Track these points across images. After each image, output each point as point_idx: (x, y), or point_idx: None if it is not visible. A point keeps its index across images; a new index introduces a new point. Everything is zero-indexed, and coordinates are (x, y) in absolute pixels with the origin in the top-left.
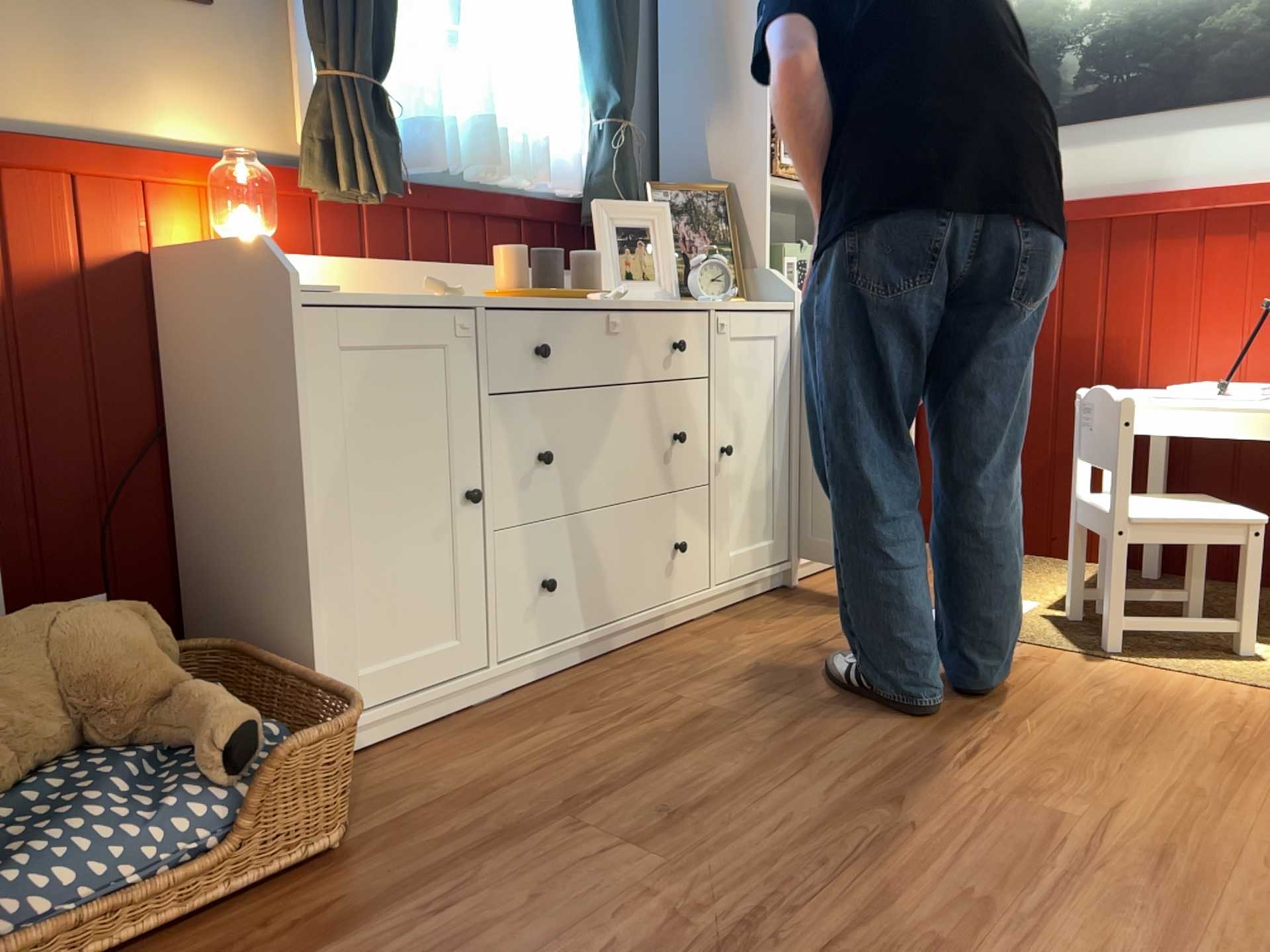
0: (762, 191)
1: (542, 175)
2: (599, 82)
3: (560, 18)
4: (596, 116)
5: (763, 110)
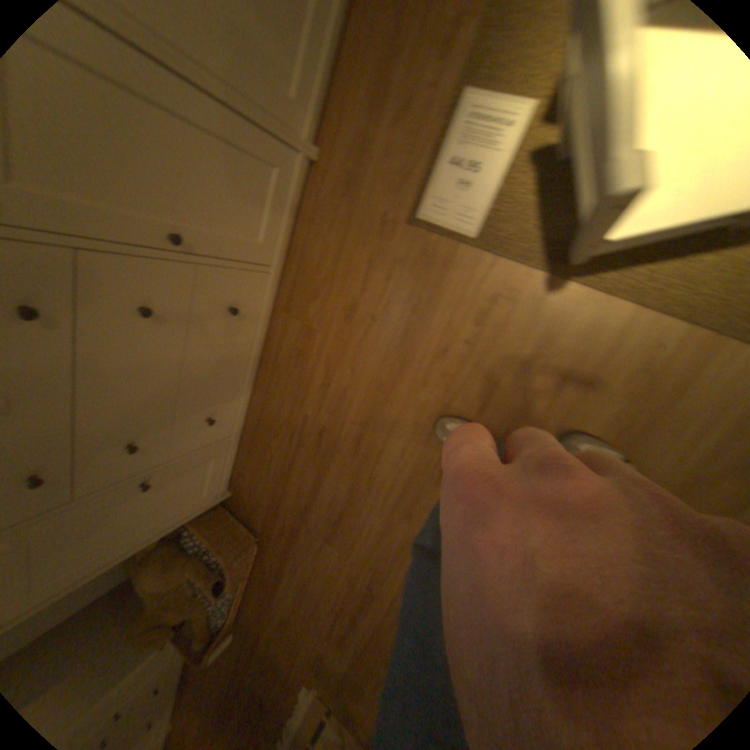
0: None
1: None
2: None
3: None
4: None
5: None
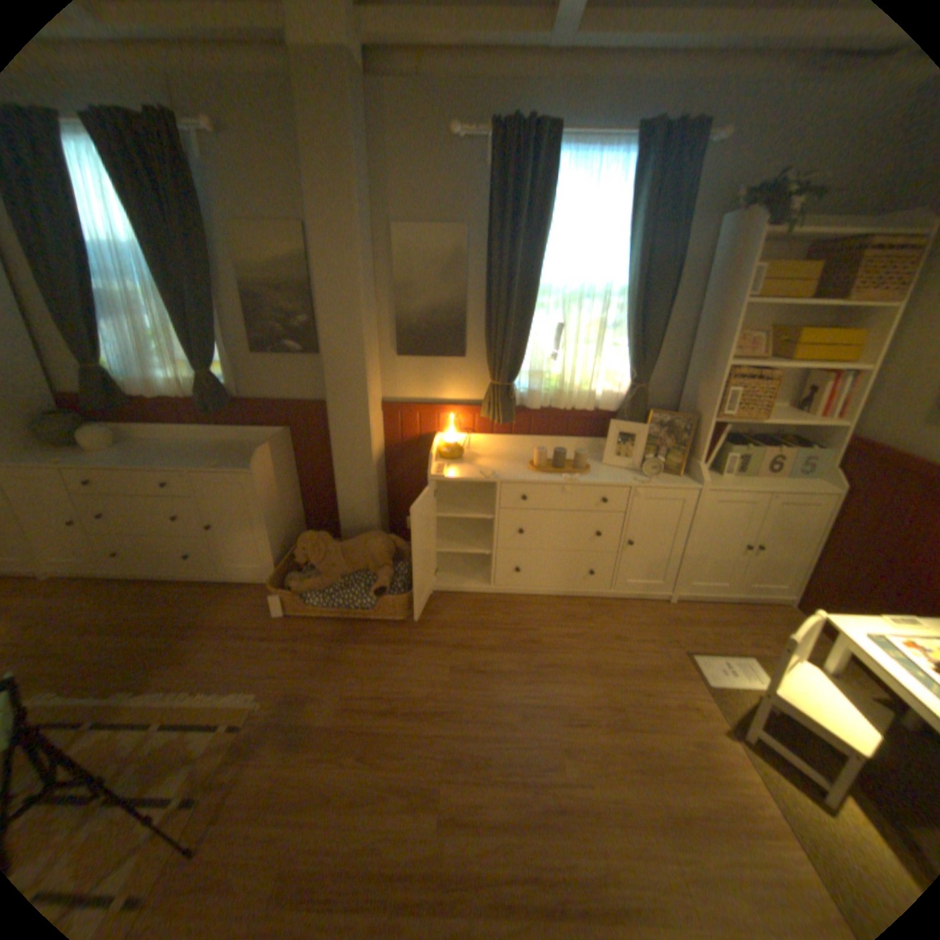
0: (709, 425)
1: (587, 408)
2: (630, 365)
3: (621, 334)
4: (630, 378)
5: (720, 385)
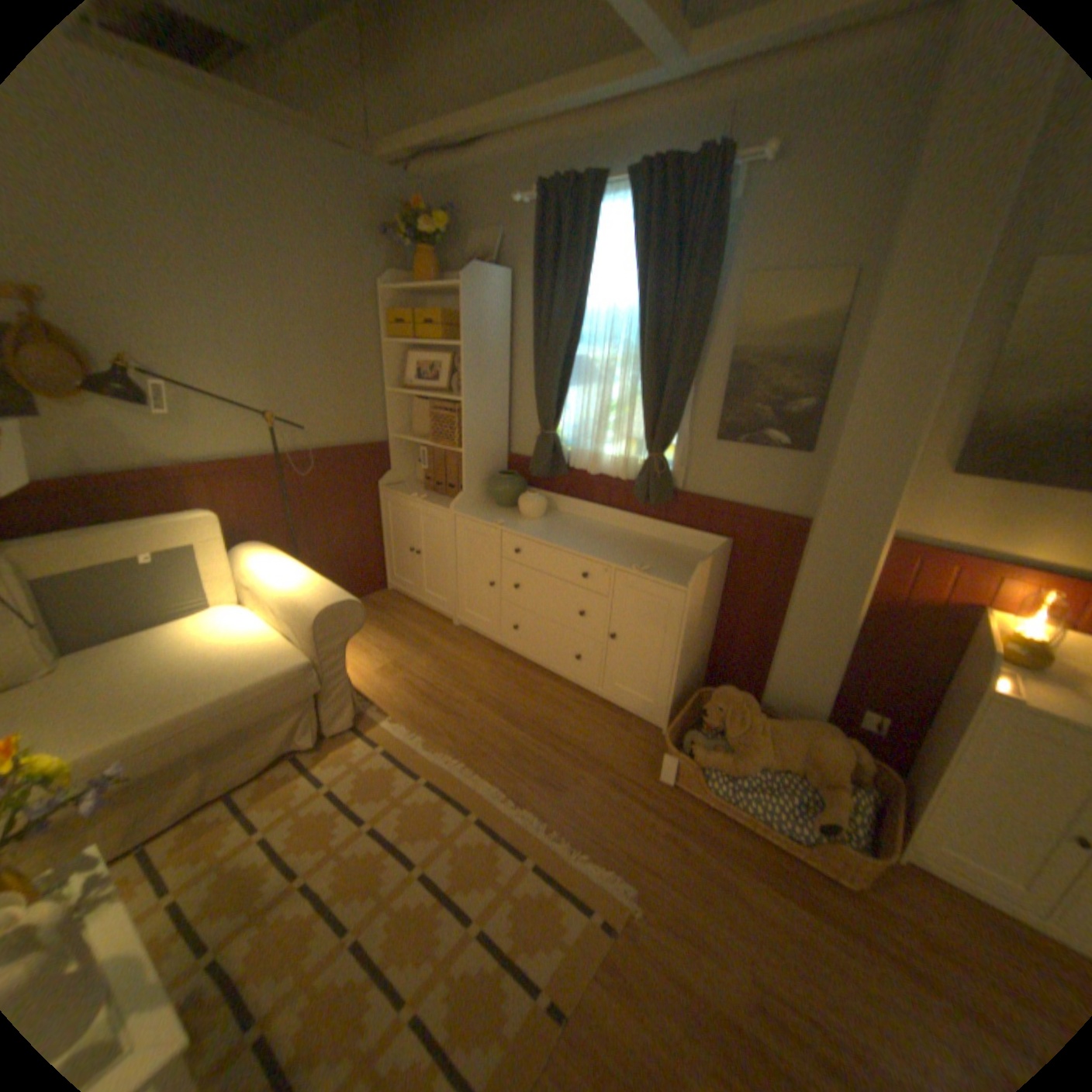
0: None
1: None
2: None
3: None
4: None
5: None
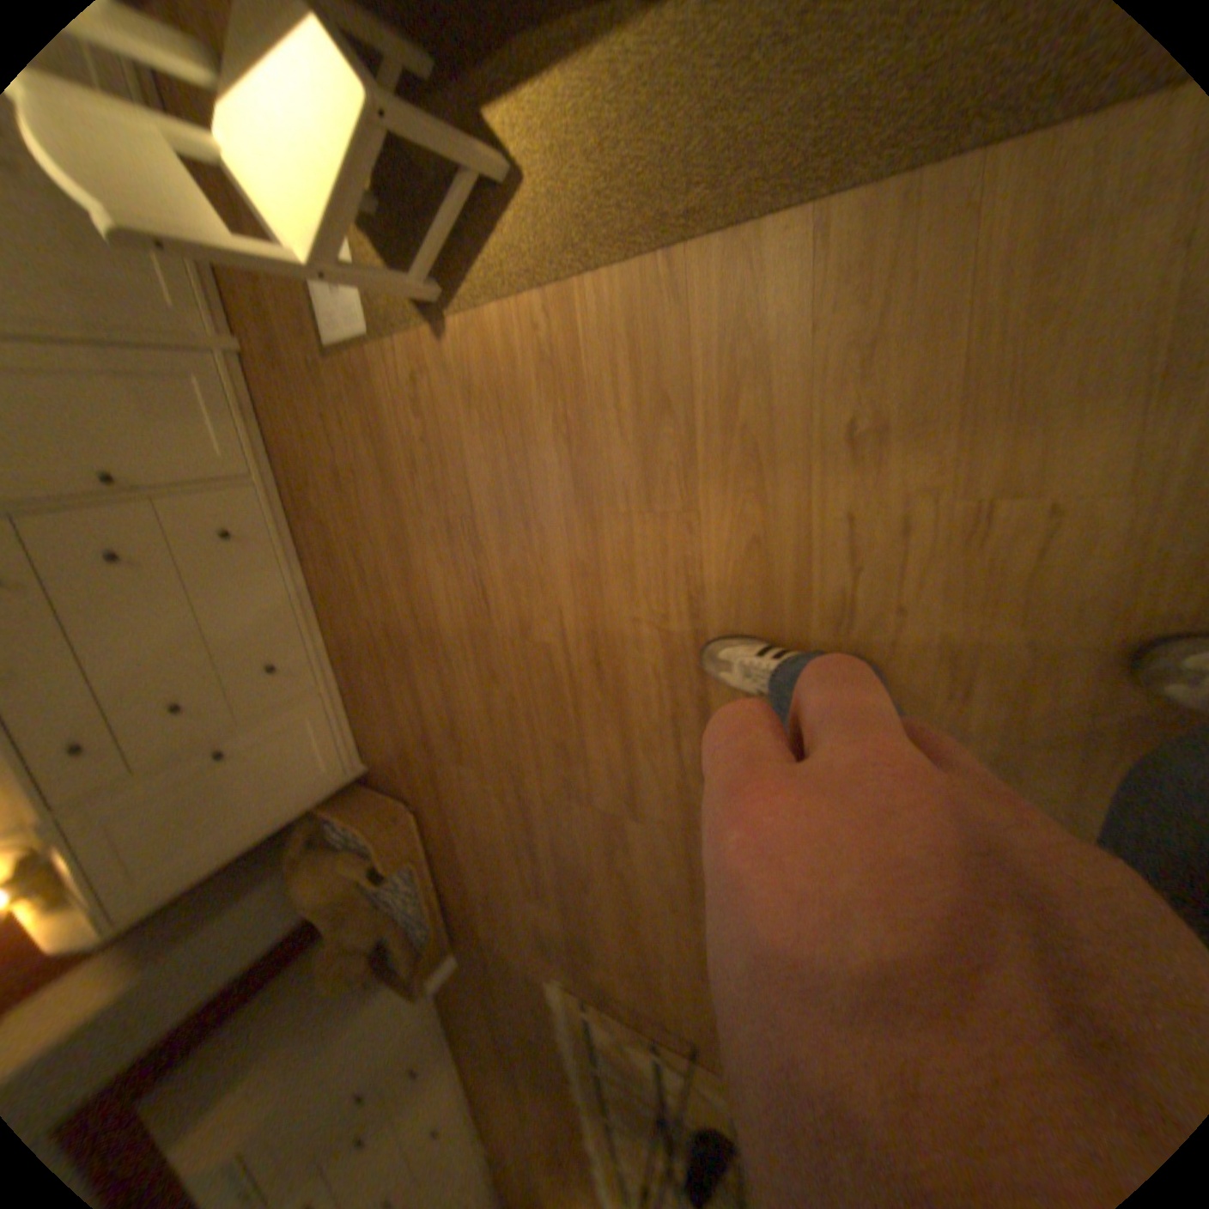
0: None
1: None
2: None
3: None
4: None
5: None
